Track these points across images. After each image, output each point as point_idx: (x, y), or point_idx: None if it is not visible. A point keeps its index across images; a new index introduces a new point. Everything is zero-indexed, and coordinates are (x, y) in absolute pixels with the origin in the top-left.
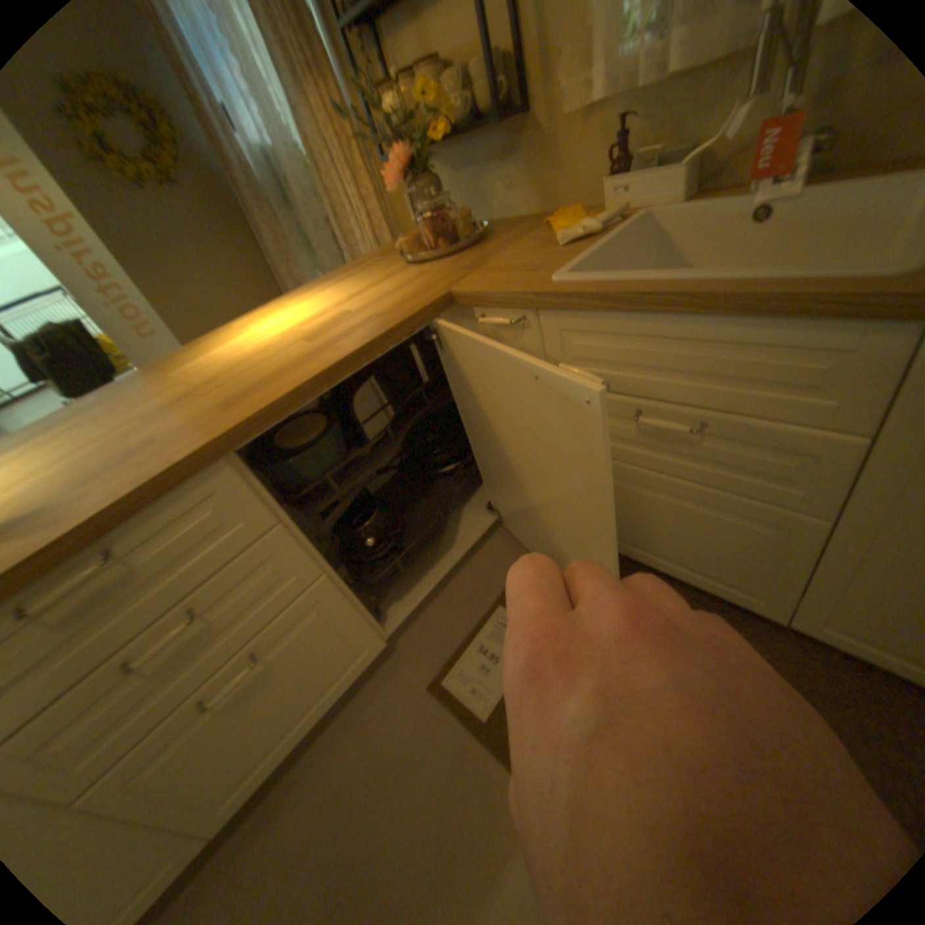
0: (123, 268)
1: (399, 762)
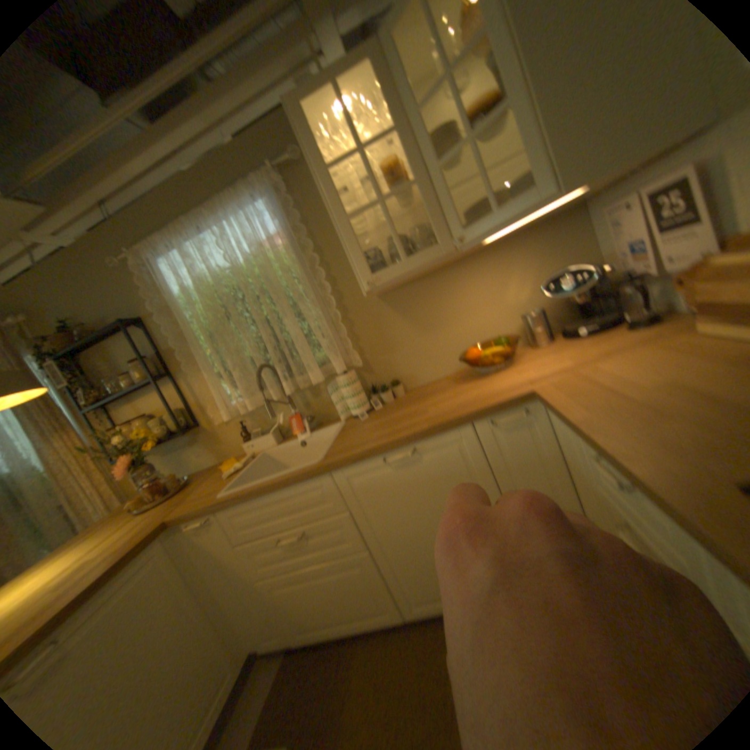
0: None
1: None
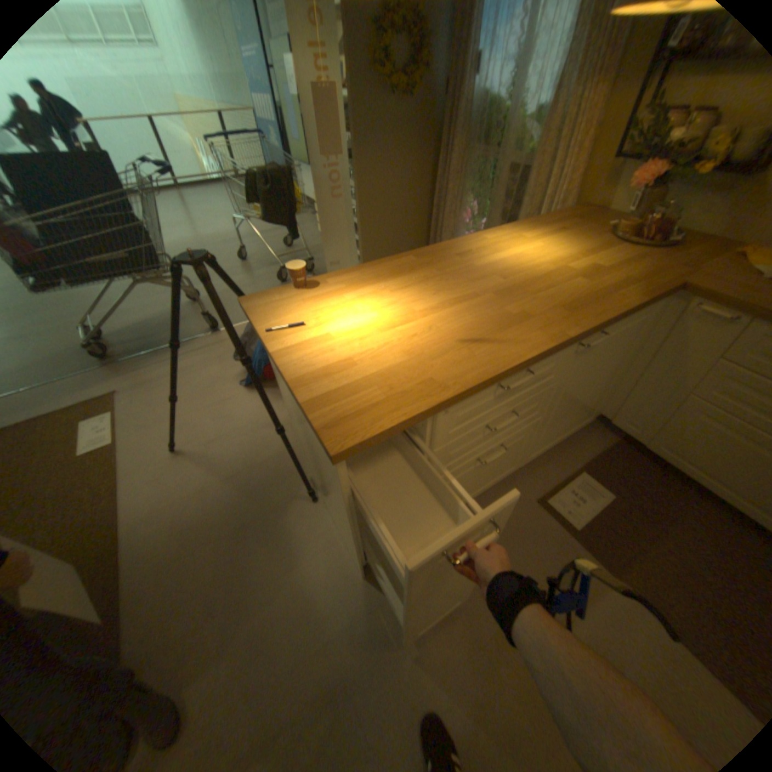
0: (353, 146)
1: (523, 534)
